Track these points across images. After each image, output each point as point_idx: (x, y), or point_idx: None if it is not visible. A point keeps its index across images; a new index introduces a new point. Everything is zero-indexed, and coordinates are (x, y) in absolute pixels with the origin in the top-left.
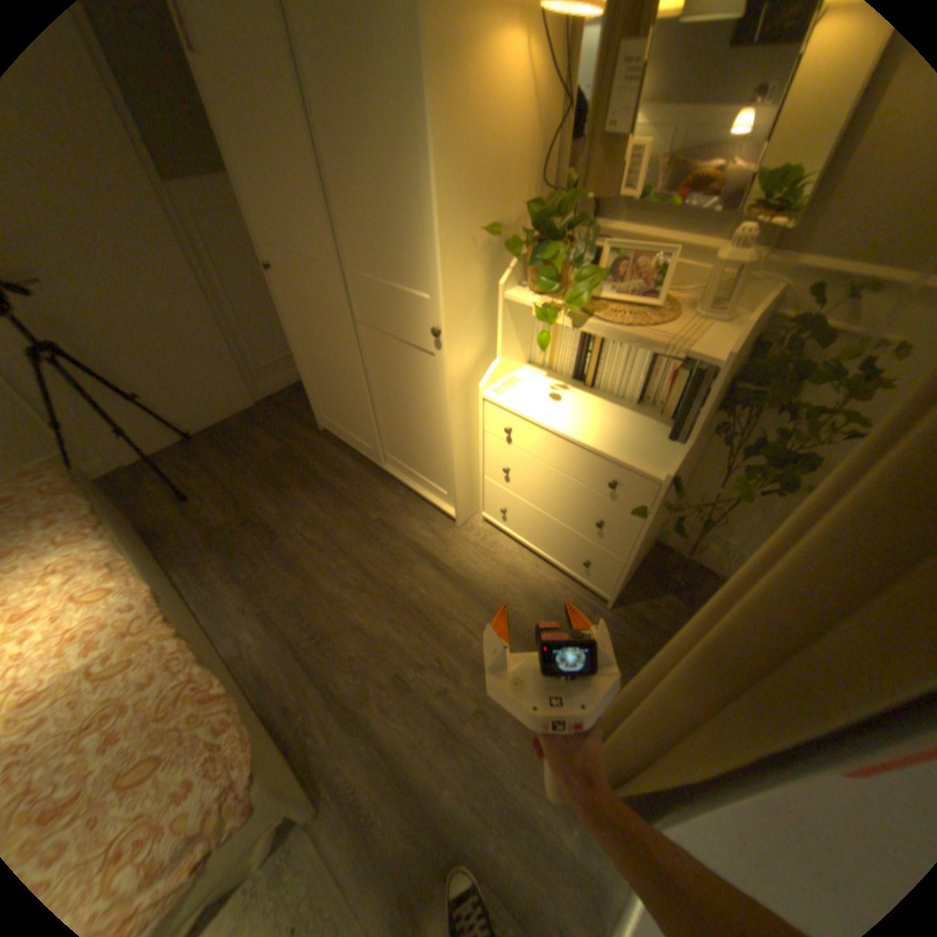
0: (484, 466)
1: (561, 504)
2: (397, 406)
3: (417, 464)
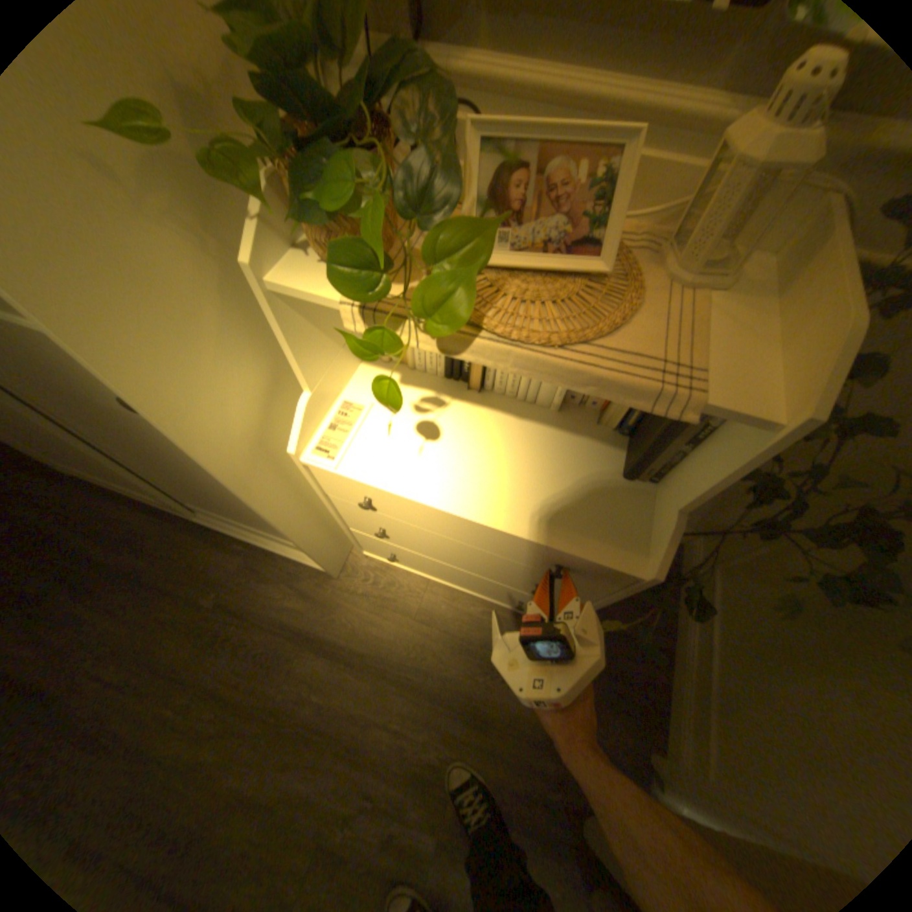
0: (344, 521)
1: (475, 565)
2: (162, 470)
3: (243, 521)
